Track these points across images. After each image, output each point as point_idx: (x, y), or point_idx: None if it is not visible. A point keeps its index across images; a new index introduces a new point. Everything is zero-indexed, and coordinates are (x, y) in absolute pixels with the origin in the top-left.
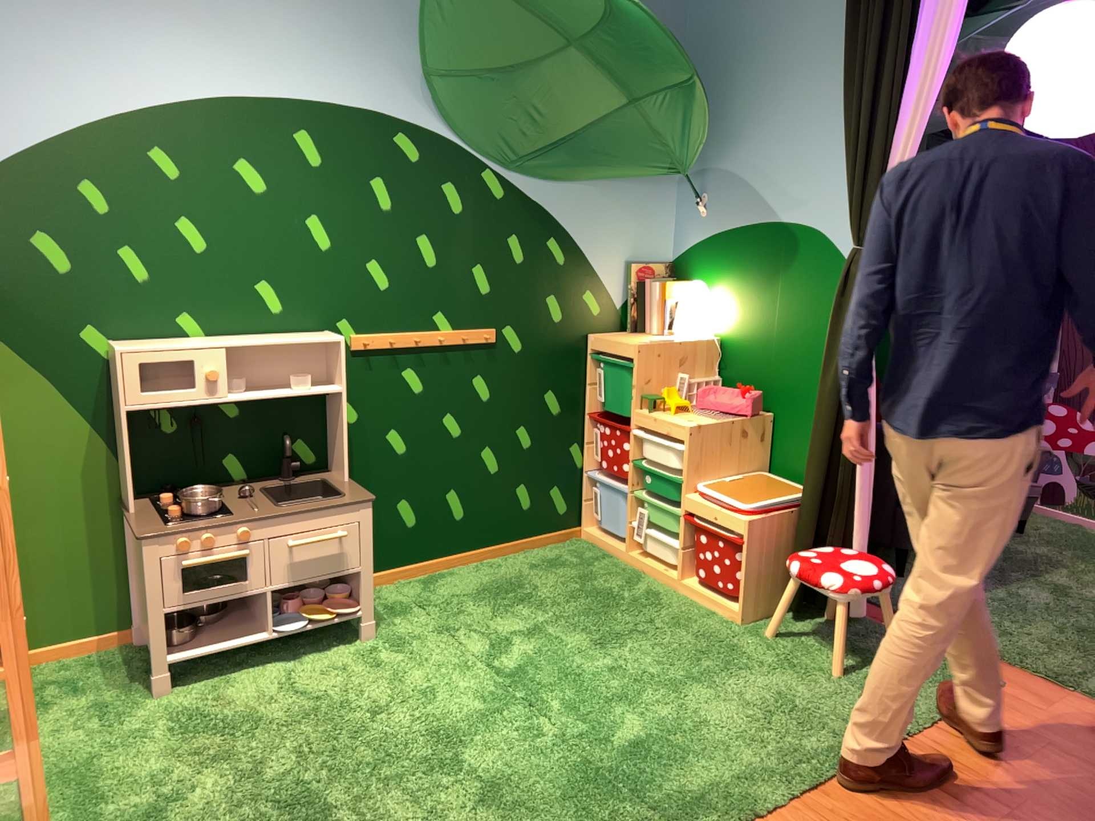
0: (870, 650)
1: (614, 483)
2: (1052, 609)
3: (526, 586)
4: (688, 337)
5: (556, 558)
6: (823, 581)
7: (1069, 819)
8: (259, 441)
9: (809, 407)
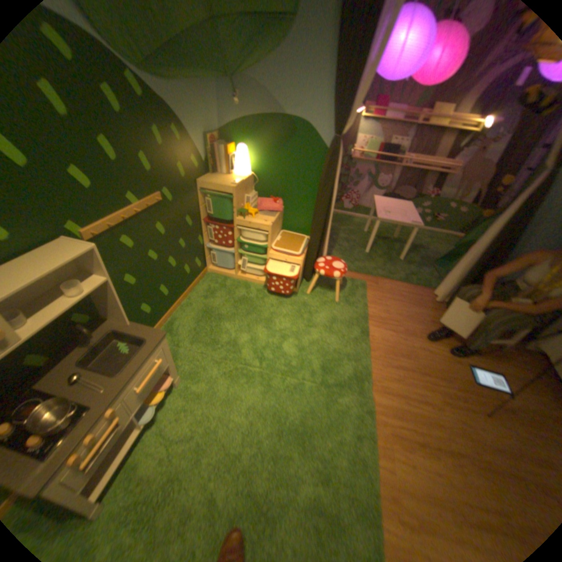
0: (332, 285)
1: (221, 248)
2: (350, 248)
3: (212, 310)
4: (242, 176)
5: (207, 287)
6: (334, 276)
7: (411, 323)
8: (45, 333)
9: (299, 203)
